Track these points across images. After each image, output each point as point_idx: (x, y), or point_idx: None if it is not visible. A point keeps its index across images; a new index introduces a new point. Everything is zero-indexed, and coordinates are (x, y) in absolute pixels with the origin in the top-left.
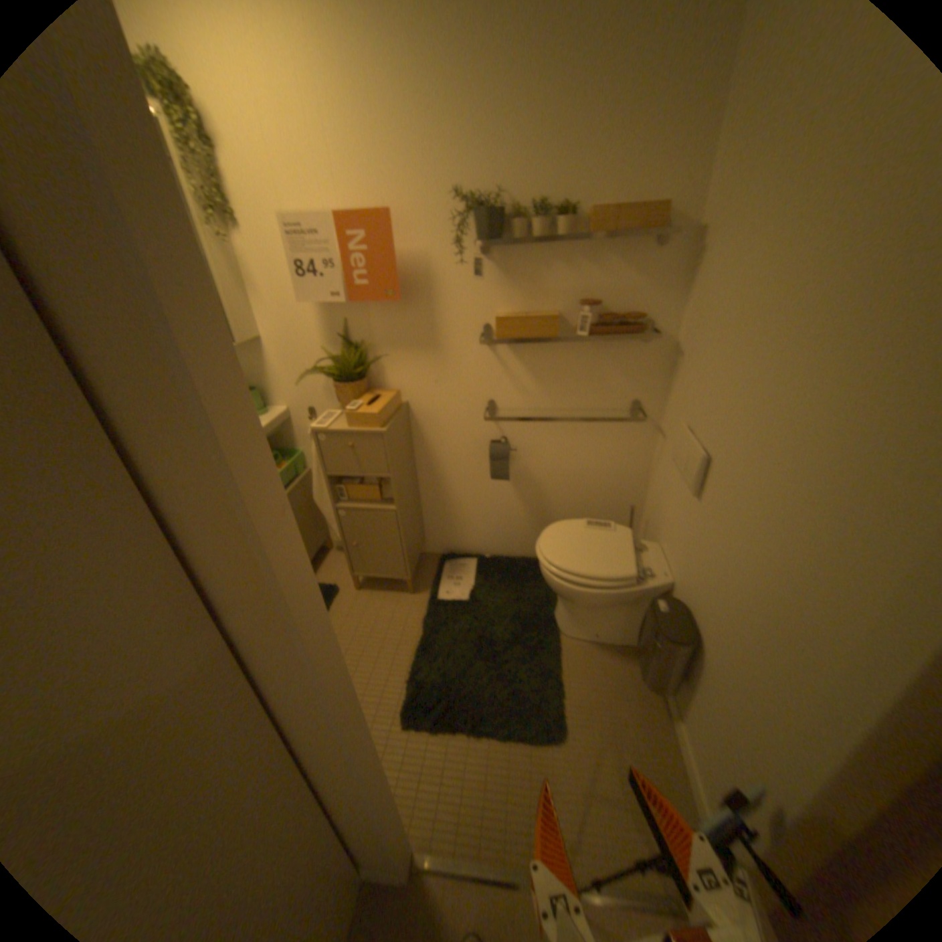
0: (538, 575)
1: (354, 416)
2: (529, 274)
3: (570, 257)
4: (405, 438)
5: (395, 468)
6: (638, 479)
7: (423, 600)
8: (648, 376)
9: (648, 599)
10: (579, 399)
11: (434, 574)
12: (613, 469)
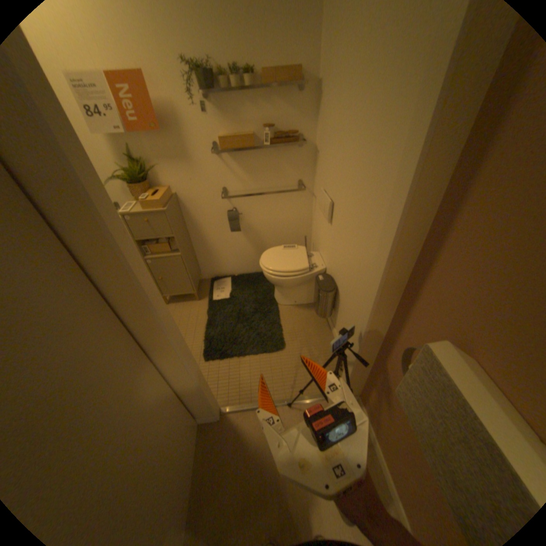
0: (264, 280)
1: (146, 203)
2: (234, 111)
3: (254, 100)
4: (179, 214)
5: (176, 231)
6: (307, 222)
7: (206, 302)
8: (304, 166)
9: (316, 279)
10: (271, 182)
11: (210, 289)
12: (294, 219)
